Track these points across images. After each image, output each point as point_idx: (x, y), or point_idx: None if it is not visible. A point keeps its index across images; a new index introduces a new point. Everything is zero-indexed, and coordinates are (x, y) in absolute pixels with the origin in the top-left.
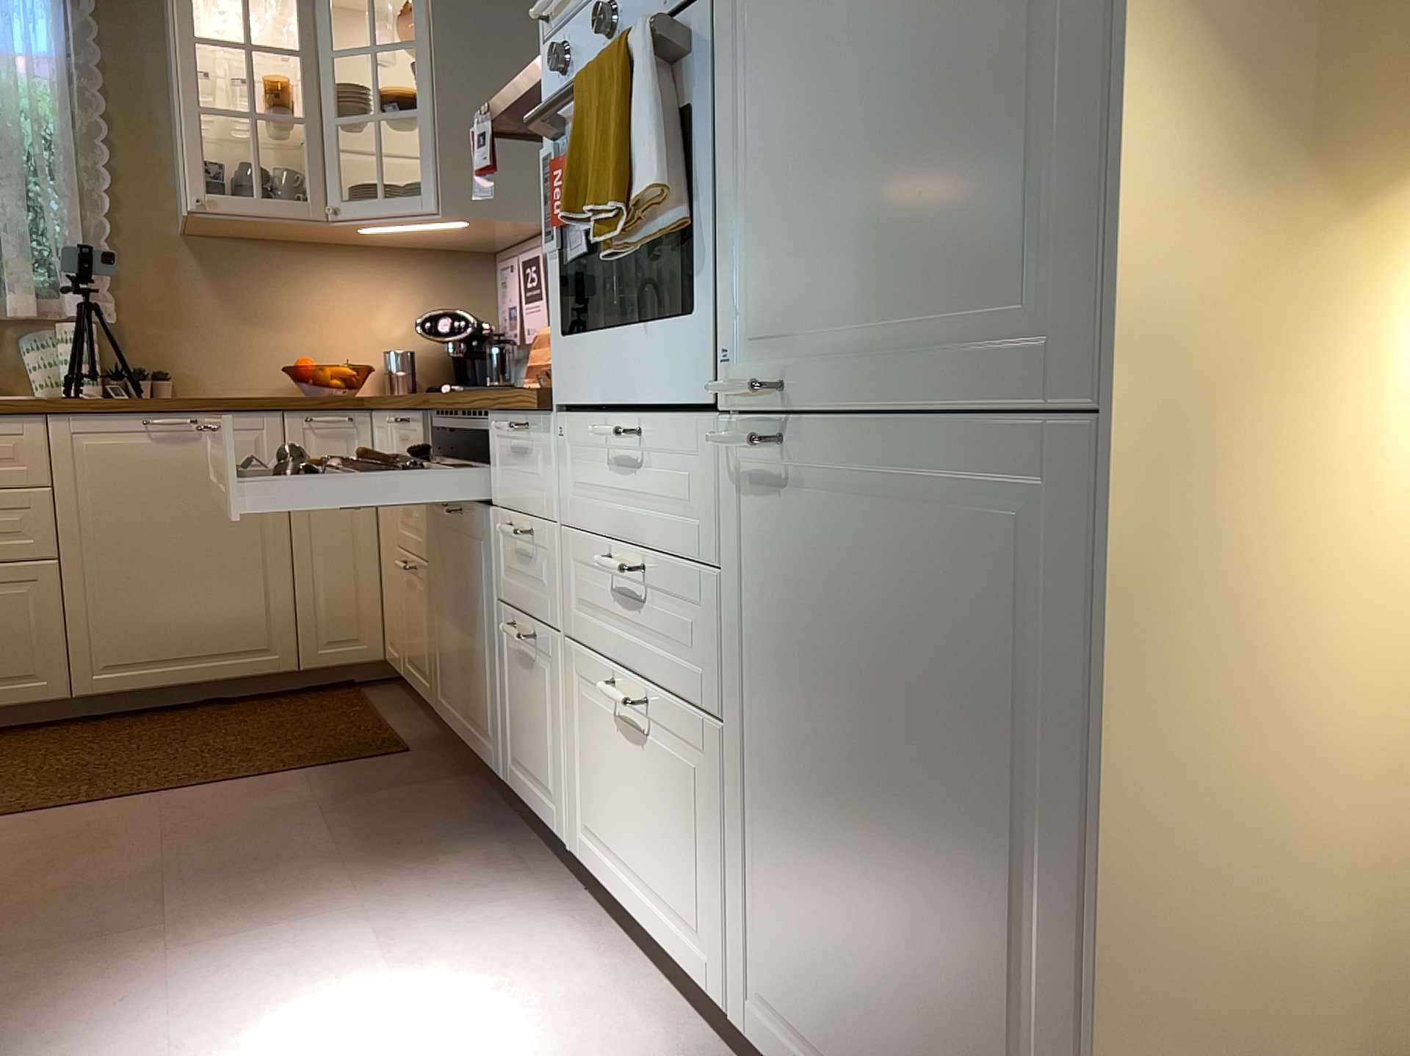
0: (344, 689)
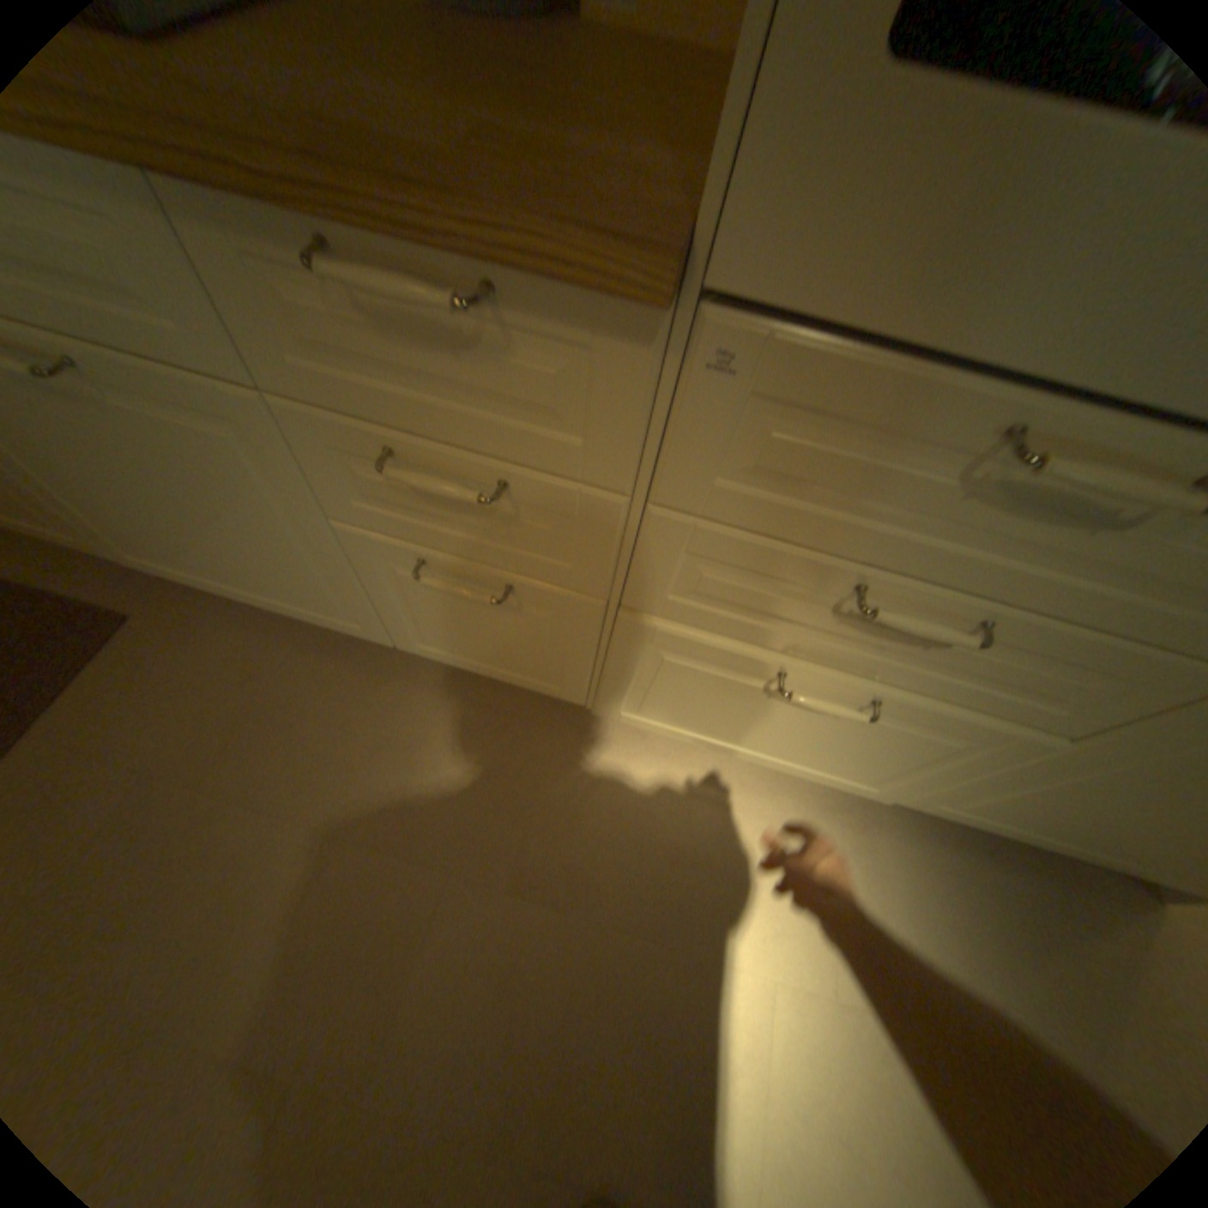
0: None
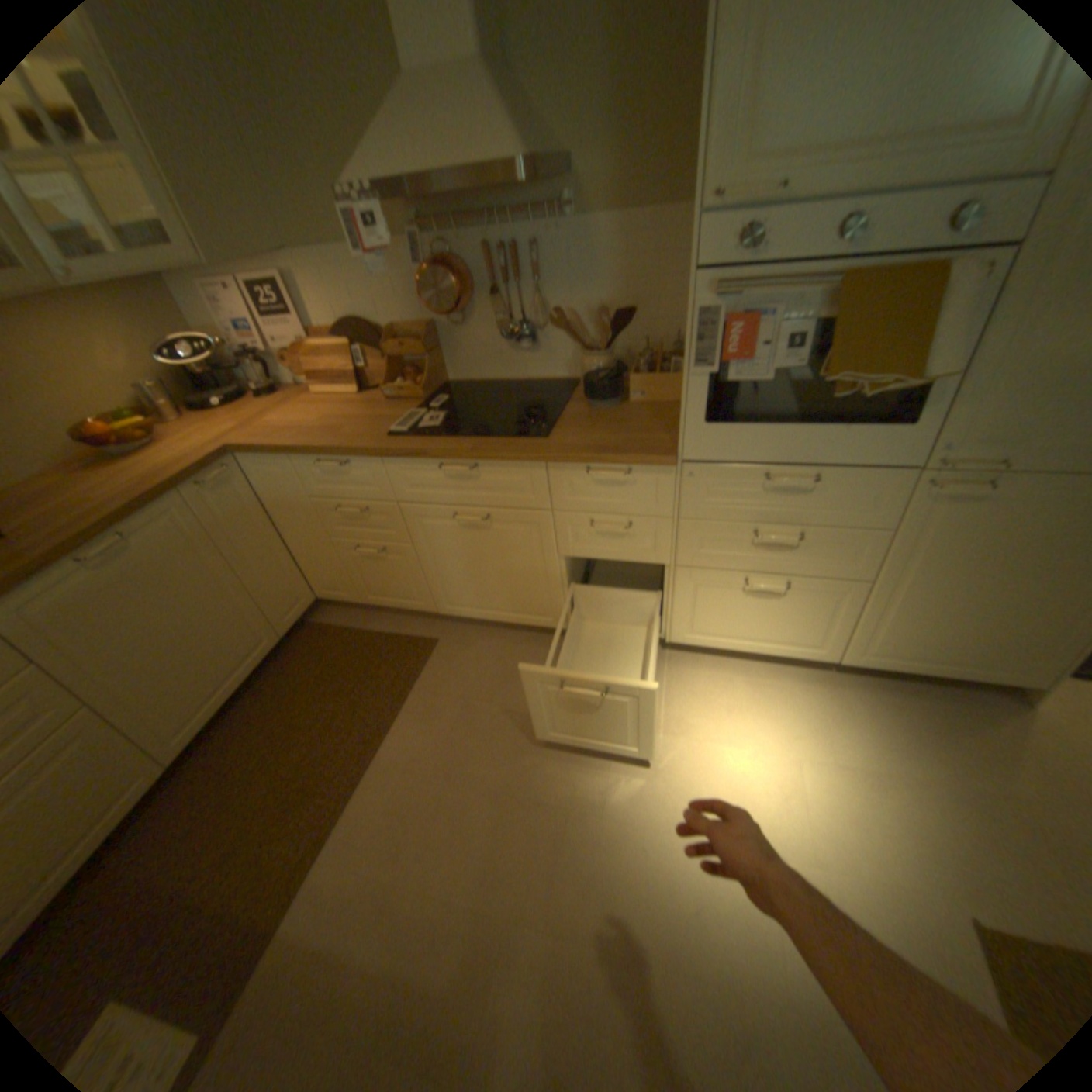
0: (300, 629)
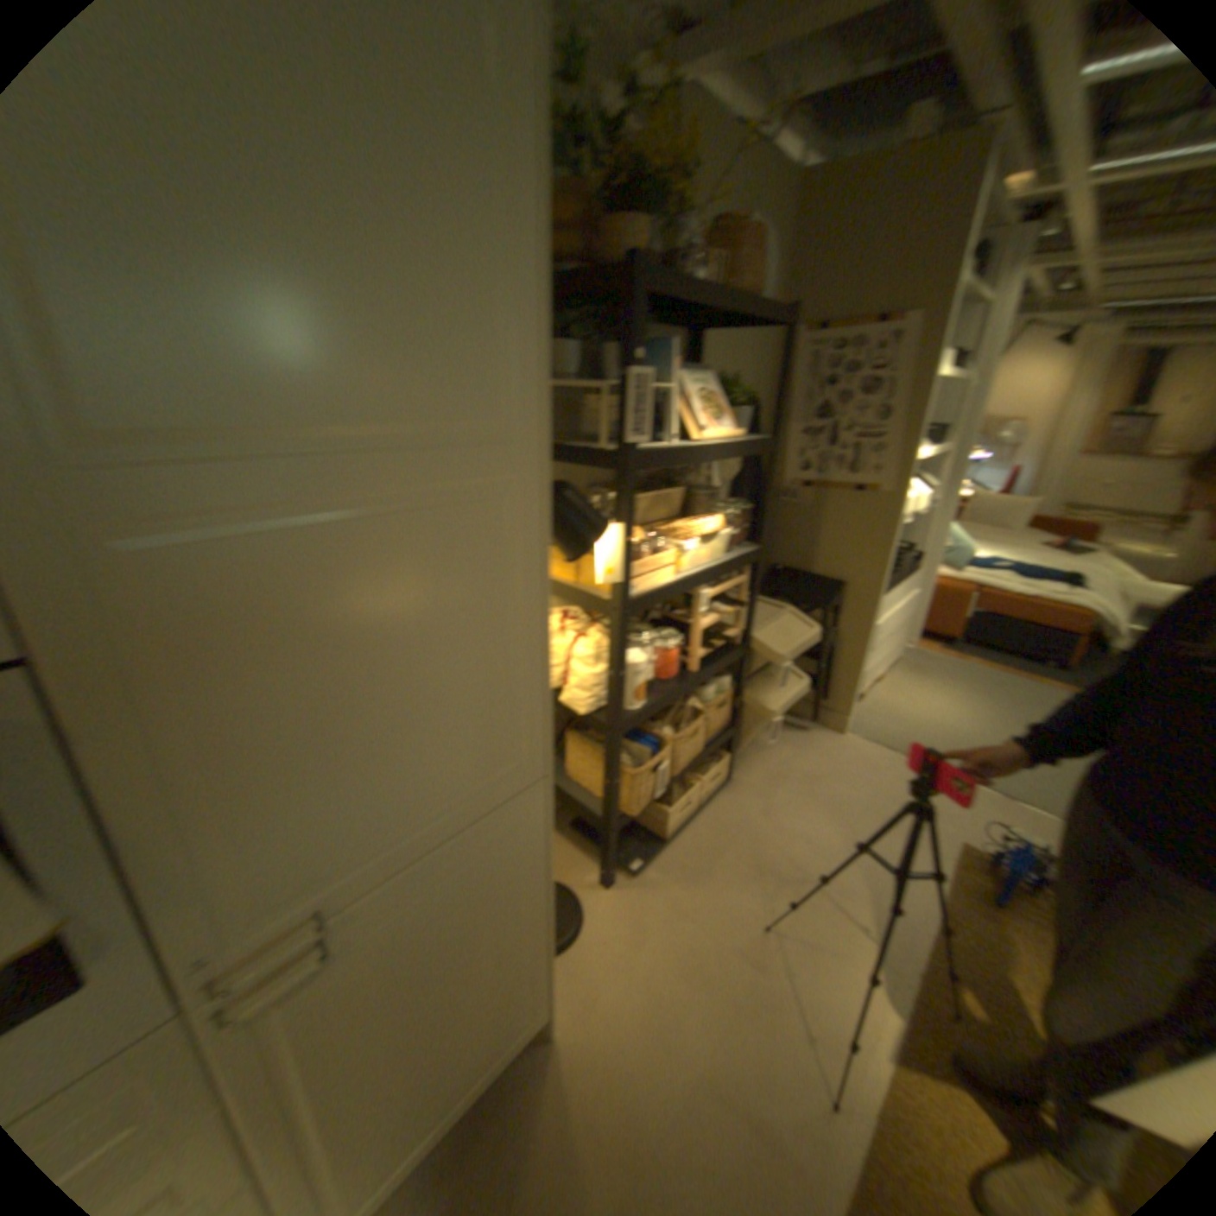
0: None
